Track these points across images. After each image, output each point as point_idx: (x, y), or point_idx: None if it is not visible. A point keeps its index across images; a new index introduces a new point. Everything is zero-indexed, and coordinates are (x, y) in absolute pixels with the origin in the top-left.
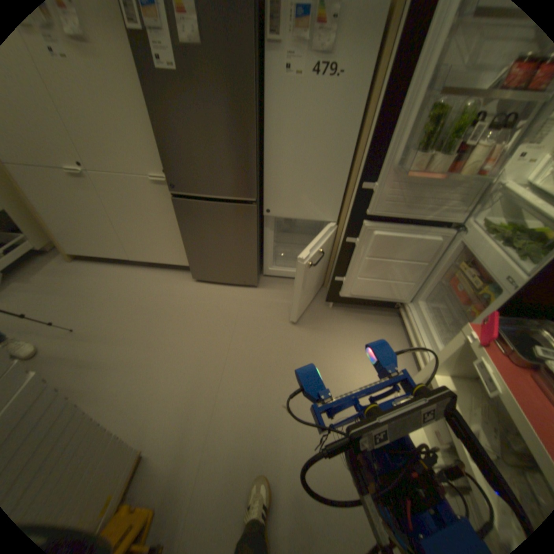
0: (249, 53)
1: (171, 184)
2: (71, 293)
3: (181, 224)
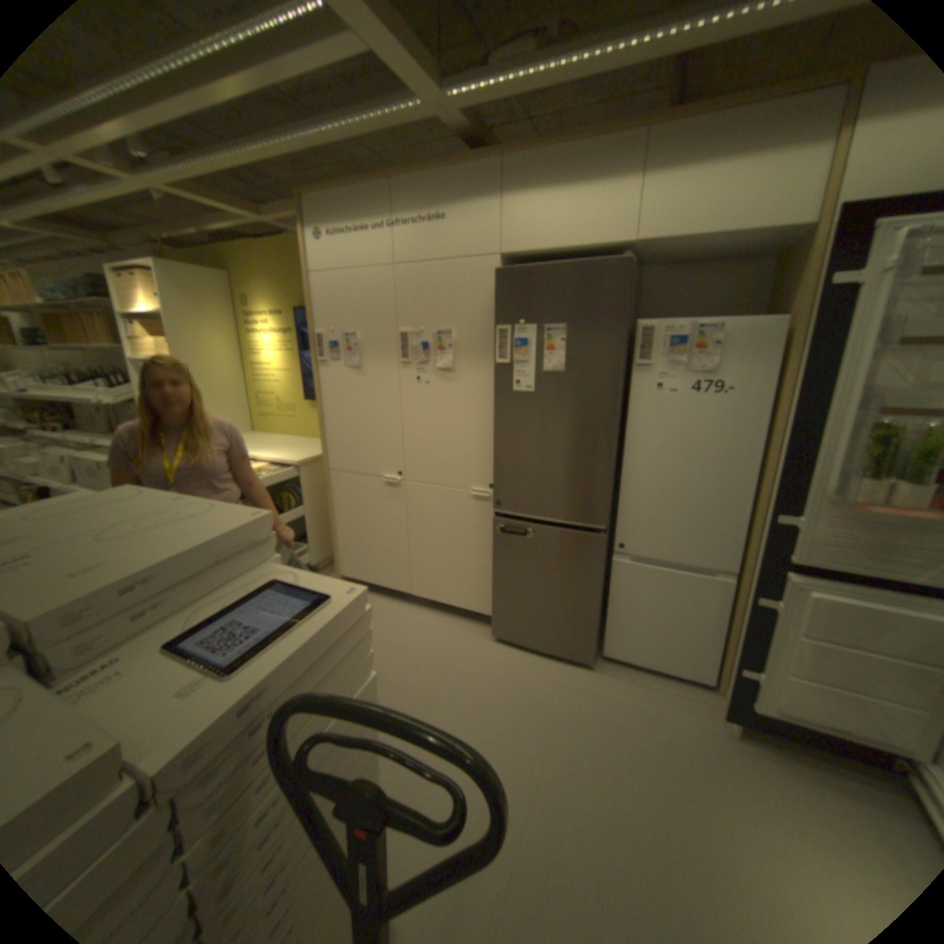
0: (617, 376)
1: (498, 500)
2: None
3: (498, 551)
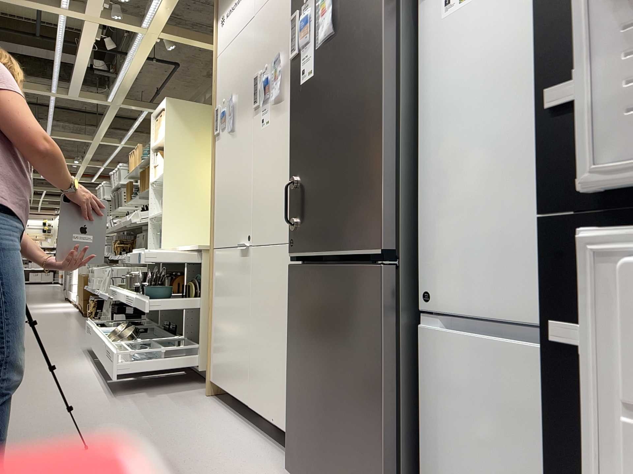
0: (379, 5)
1: (292, 239)
2: (157, 420)
3: (291, 319)
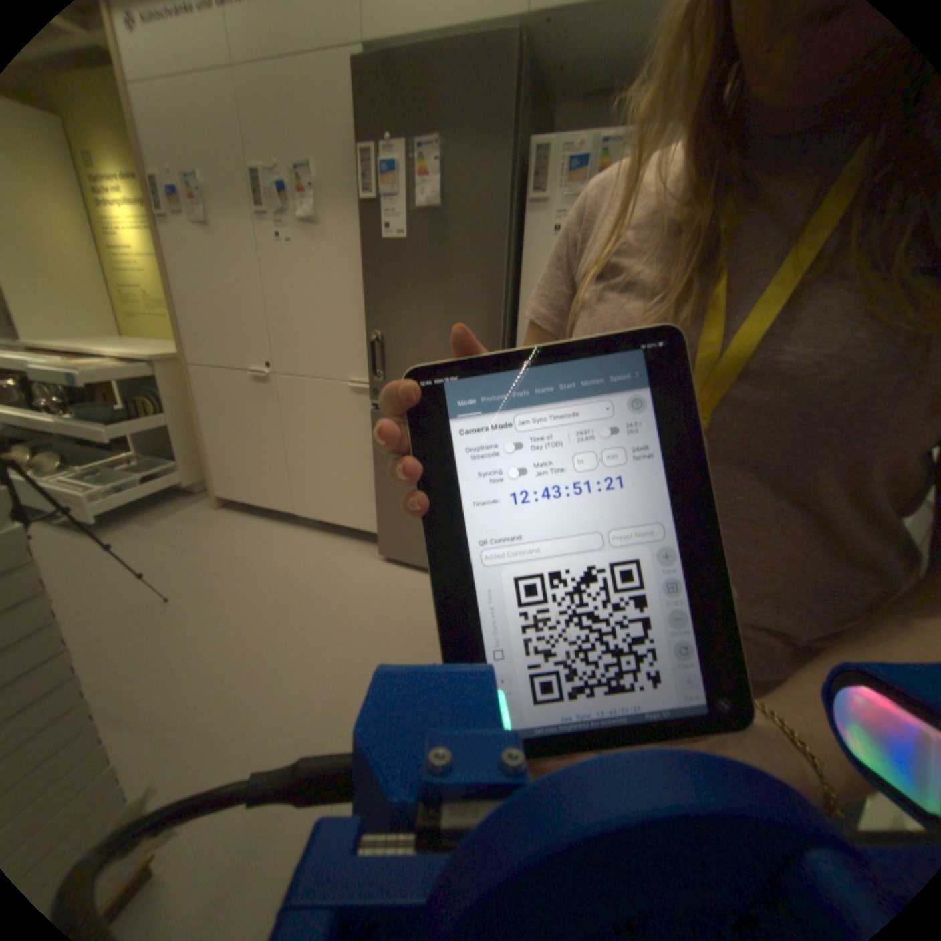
0: (502, 209)
1: (374, 387)
2: (196, 548)
3: (377, 452)
